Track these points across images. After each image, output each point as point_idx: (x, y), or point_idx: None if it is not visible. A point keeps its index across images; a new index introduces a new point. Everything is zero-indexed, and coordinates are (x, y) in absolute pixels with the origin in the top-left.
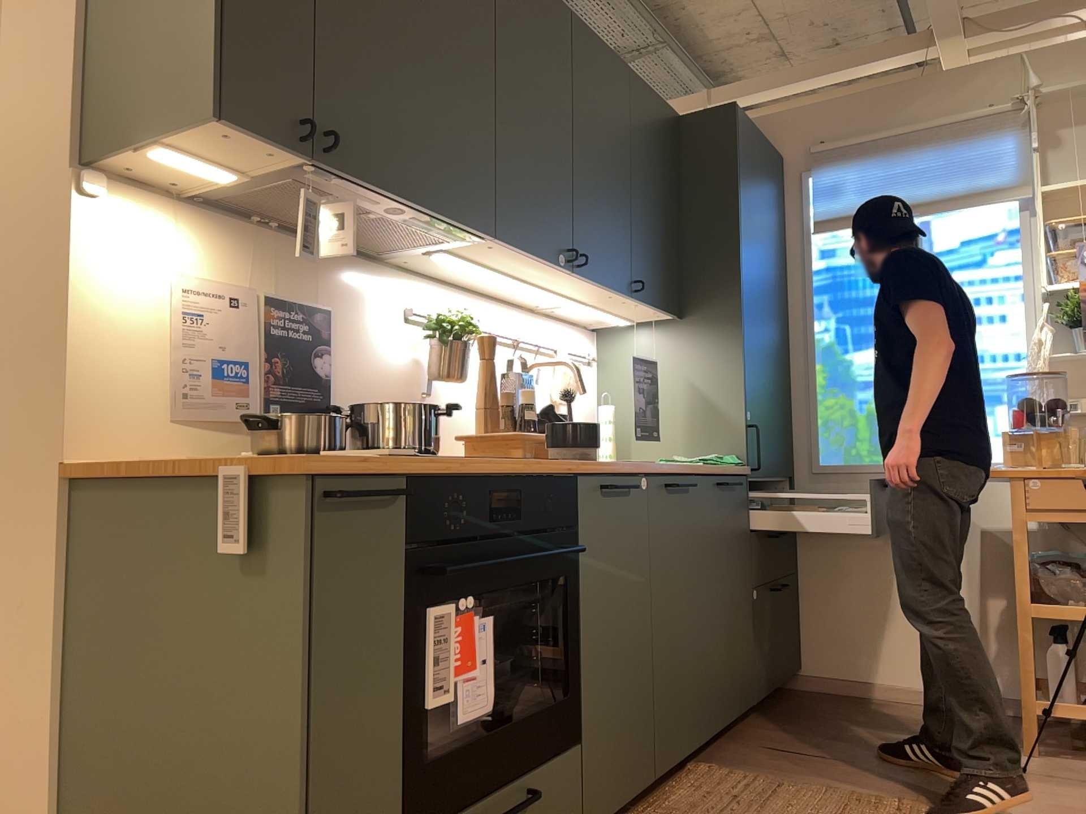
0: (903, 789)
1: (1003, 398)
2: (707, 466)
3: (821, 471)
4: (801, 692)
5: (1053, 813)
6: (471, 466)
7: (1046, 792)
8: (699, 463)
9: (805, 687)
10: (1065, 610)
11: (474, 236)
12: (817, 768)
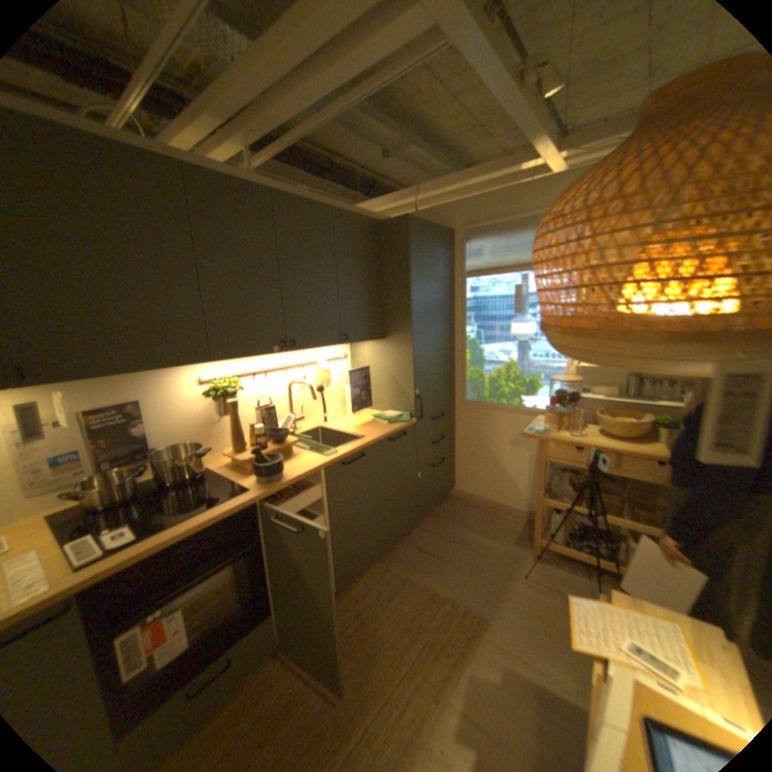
0: (460, 591)
1: (554, 380)
2: (390, 423)
3: (465, 403)
4: (452, 498)
5: (523, 619)
6: (151, 547)
7: (528, 598)
8: (385, 421)
9: (455, 495)
10: (559, 506)
11: (199, 362)
12: (429, 569)
